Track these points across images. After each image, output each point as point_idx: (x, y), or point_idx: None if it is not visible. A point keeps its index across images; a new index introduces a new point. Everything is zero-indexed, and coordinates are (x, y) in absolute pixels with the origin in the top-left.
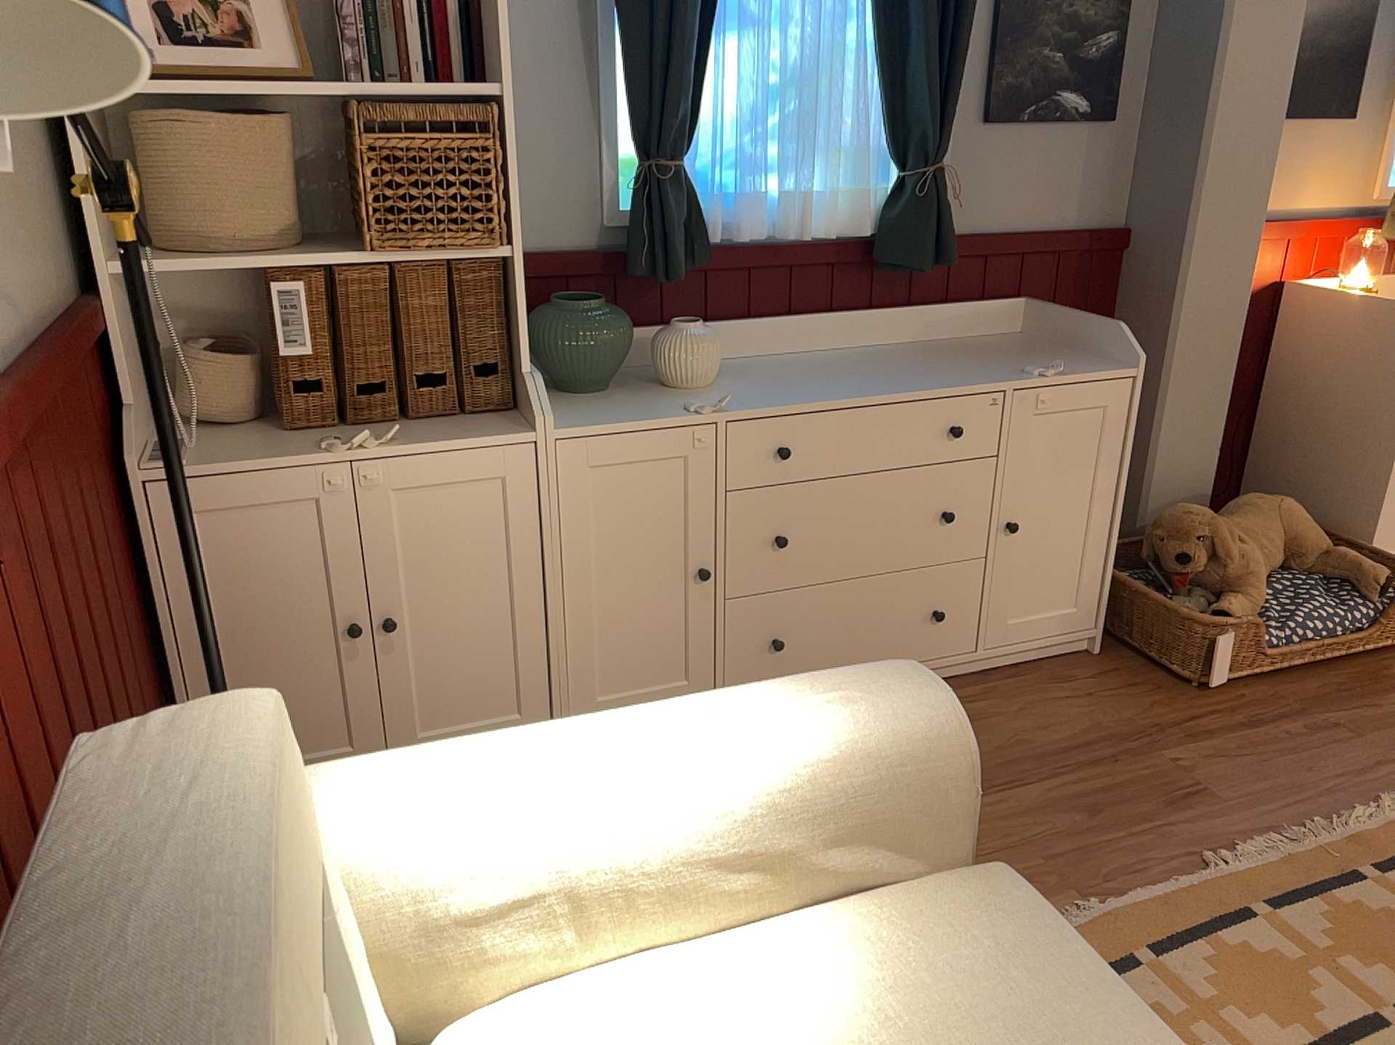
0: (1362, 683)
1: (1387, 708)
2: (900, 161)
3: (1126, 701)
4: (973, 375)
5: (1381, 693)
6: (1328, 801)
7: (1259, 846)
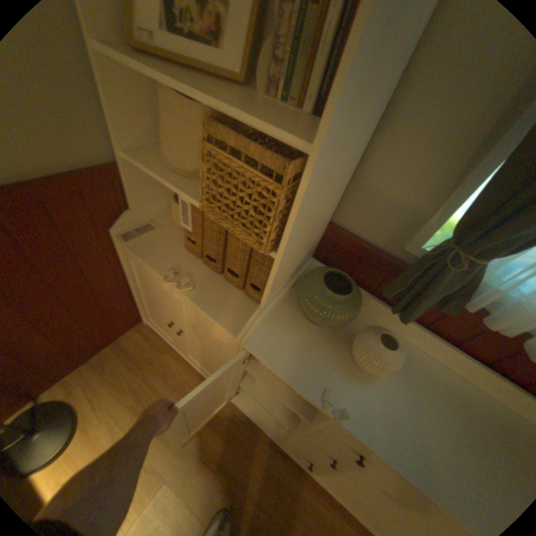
0: None
1: None
2: None
3: None
4: None
5: None
6: None
7: None
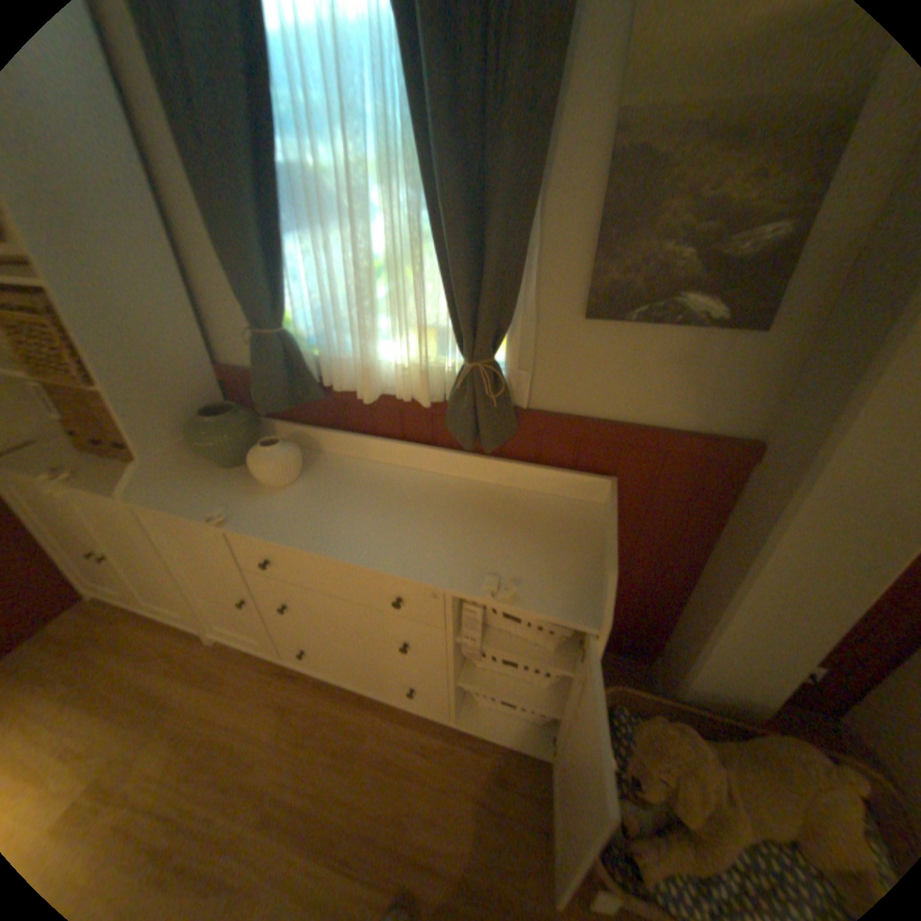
0: None
1: None
2: (463, 349)
3: (518, 850)
4: (443, 560)
5: None
6: None
7: None
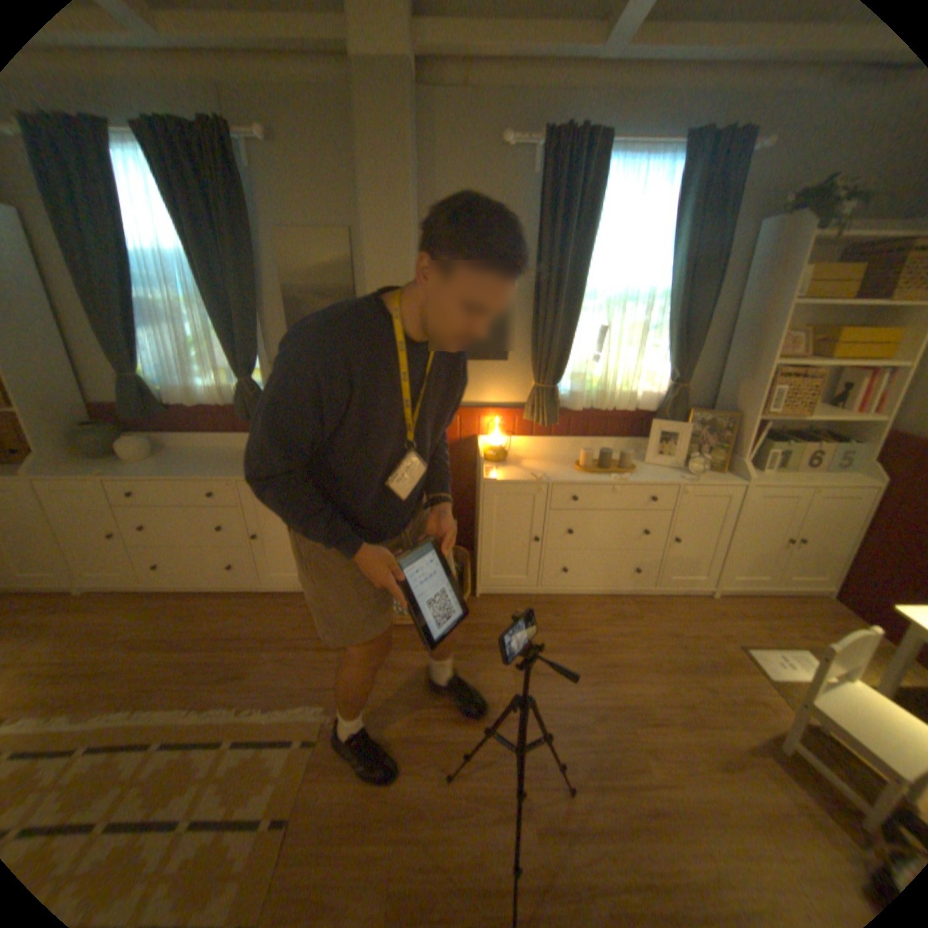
0: (403, 643)
1: (390, 660)
2: (235, 376)
3: (291, 624)
4: (232, 471)
5: (402, 651)
6: (279, 702)
7: (212, 715)
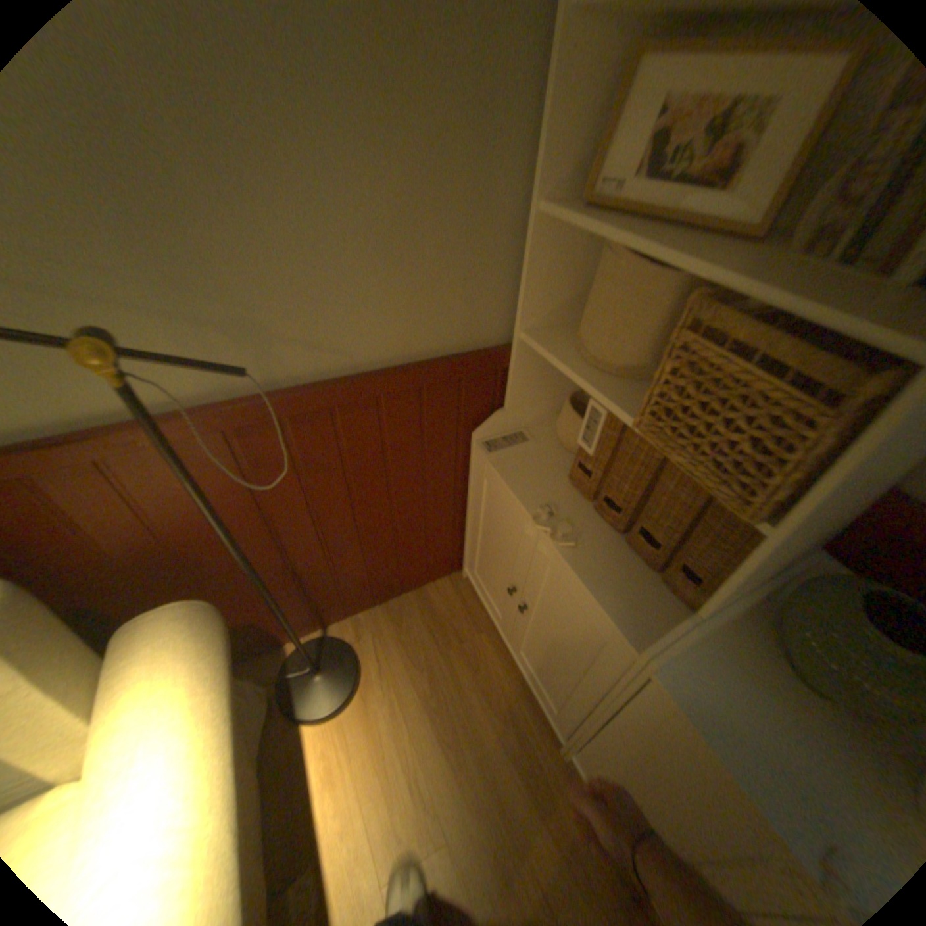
0: None
1: None
2: None
3: None
4: None
5: None
6: None
7: None
